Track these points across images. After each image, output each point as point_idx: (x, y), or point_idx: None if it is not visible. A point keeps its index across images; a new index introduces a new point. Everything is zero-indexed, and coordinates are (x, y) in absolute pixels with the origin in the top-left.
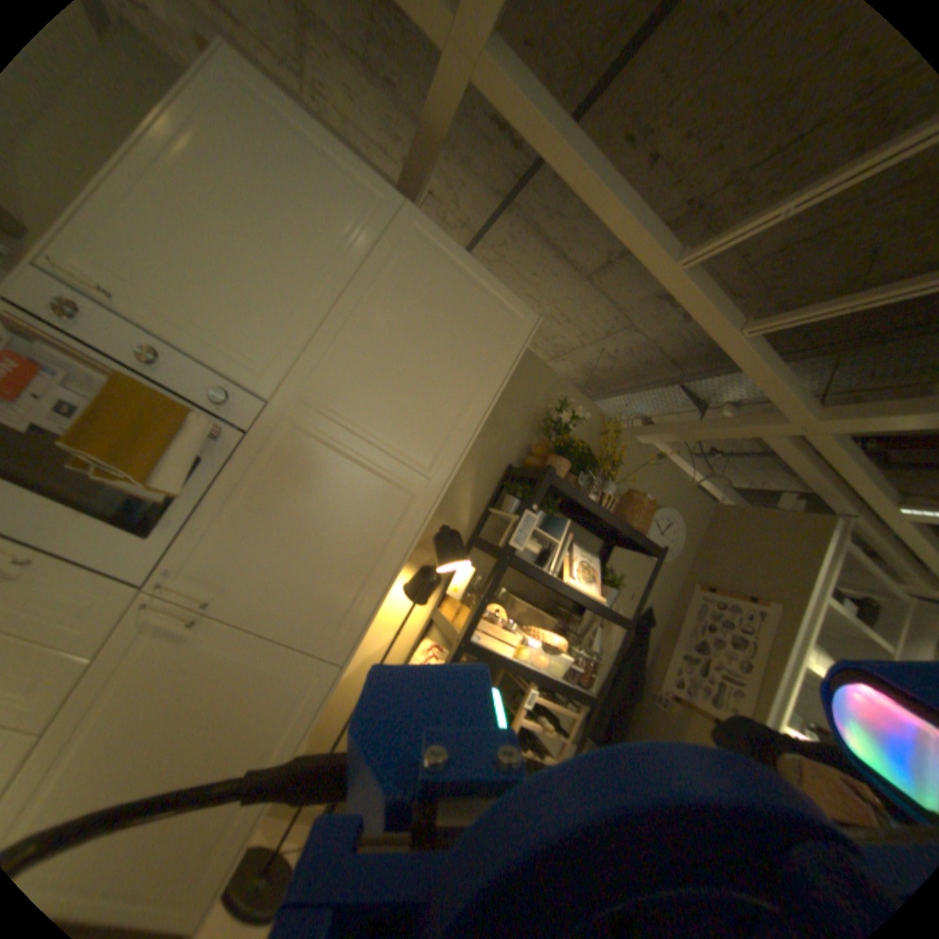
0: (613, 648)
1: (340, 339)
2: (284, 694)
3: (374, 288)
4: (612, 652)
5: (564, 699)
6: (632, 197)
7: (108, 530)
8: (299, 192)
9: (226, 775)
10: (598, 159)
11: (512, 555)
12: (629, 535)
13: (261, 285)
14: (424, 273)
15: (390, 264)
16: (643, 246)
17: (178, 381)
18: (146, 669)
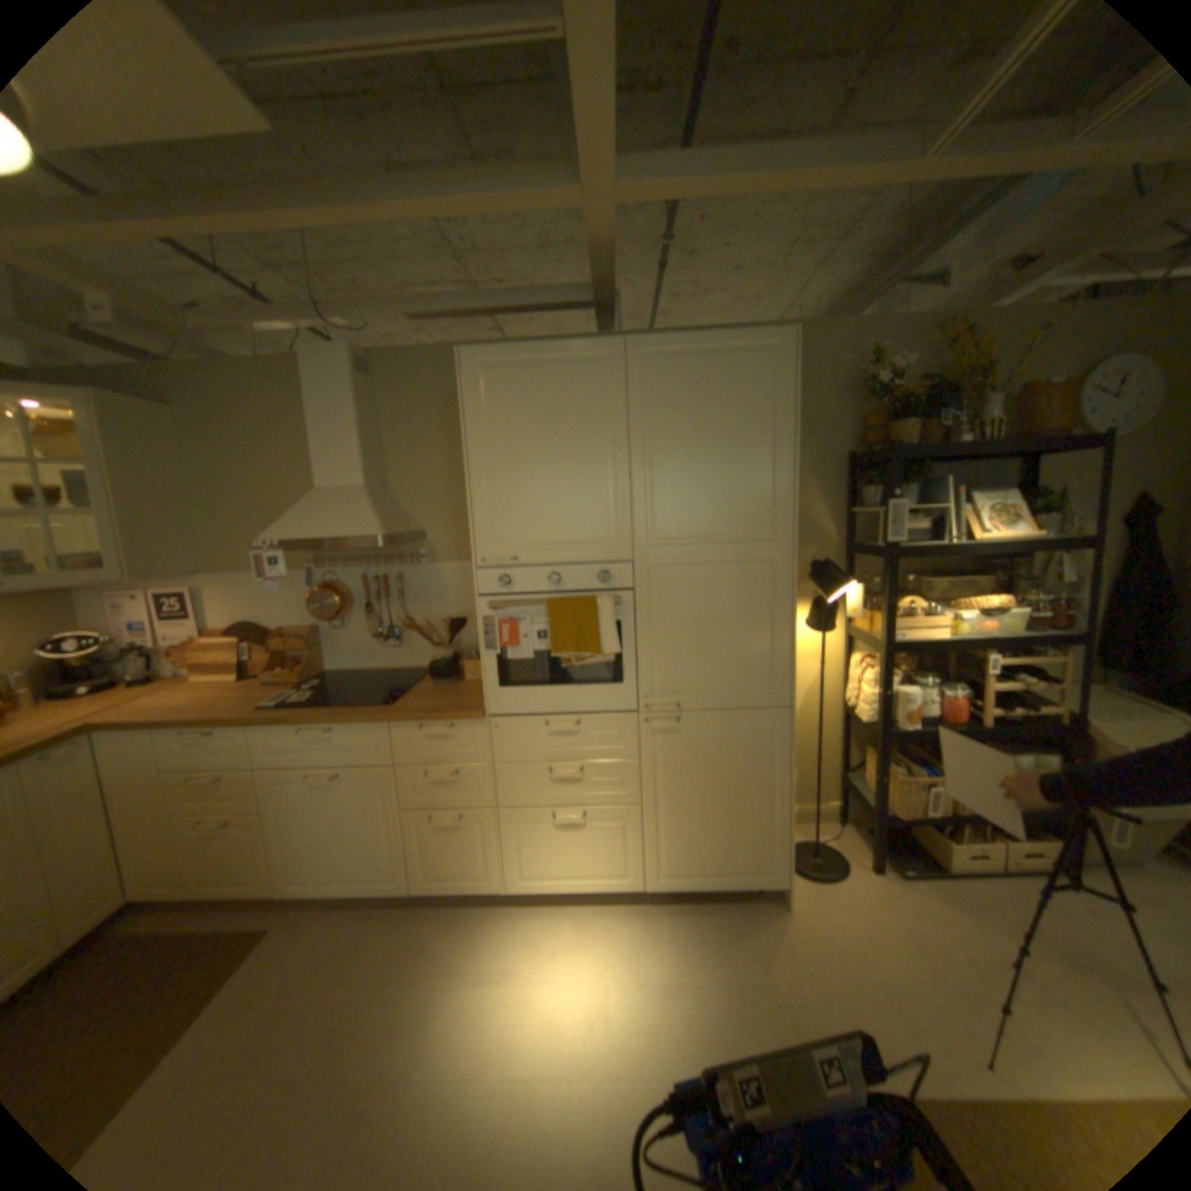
0: (1092, 565)
1: (647, 485)
2: (760, 737)
3: (645, 428)
4: (1093, 571)
5: (1040, 646)
6: (824, 150)
7: (601, 686)
8: (558, 405)
9: (753, 796)
10: (765, 155)
11: (895, 548)
12: (1044, 440)
13: (579, 489)
14: (672, 383)
15: (644, 399)
16: (867, 176)
17: (577, 583)
18: (669, 752)
